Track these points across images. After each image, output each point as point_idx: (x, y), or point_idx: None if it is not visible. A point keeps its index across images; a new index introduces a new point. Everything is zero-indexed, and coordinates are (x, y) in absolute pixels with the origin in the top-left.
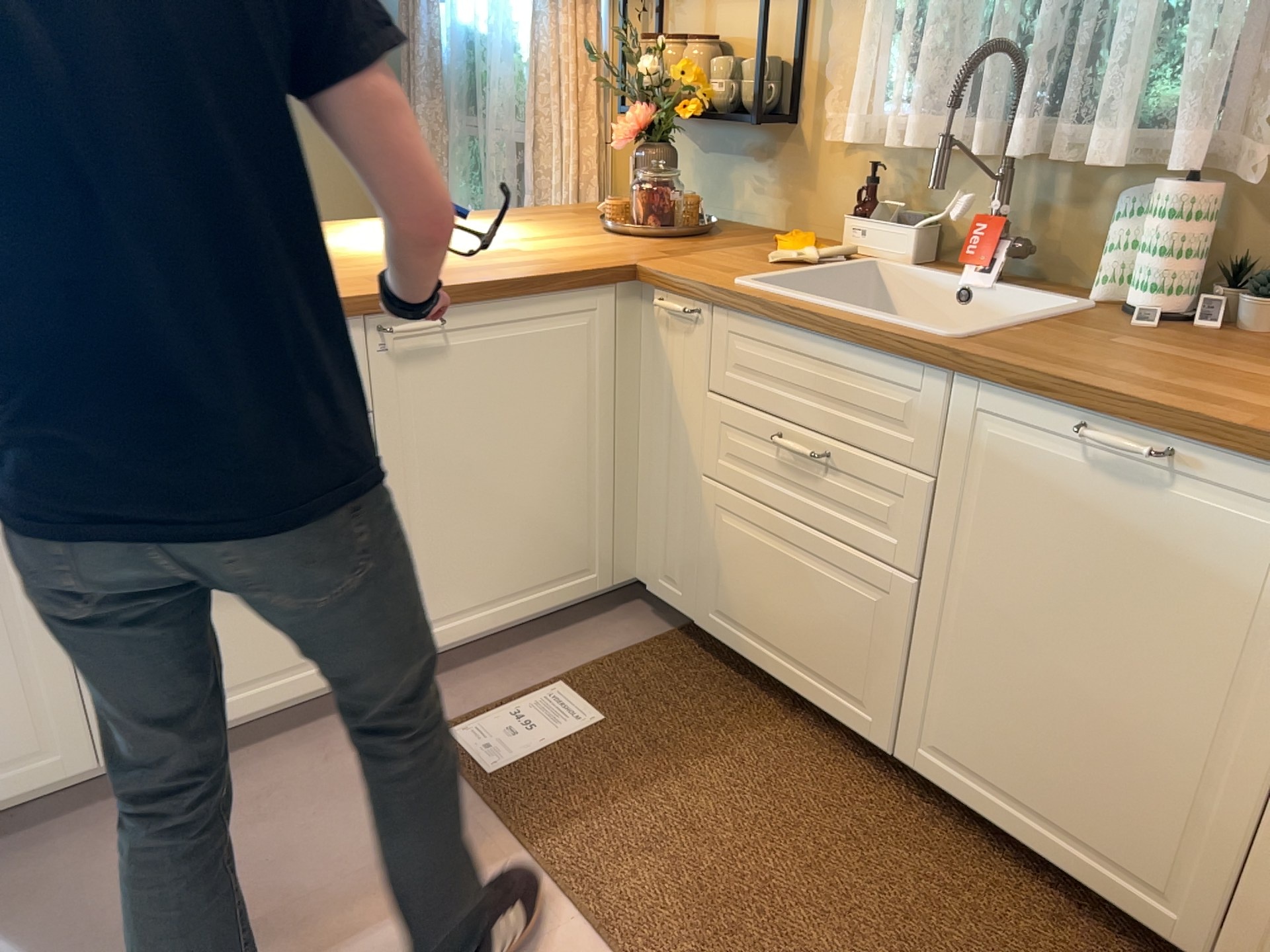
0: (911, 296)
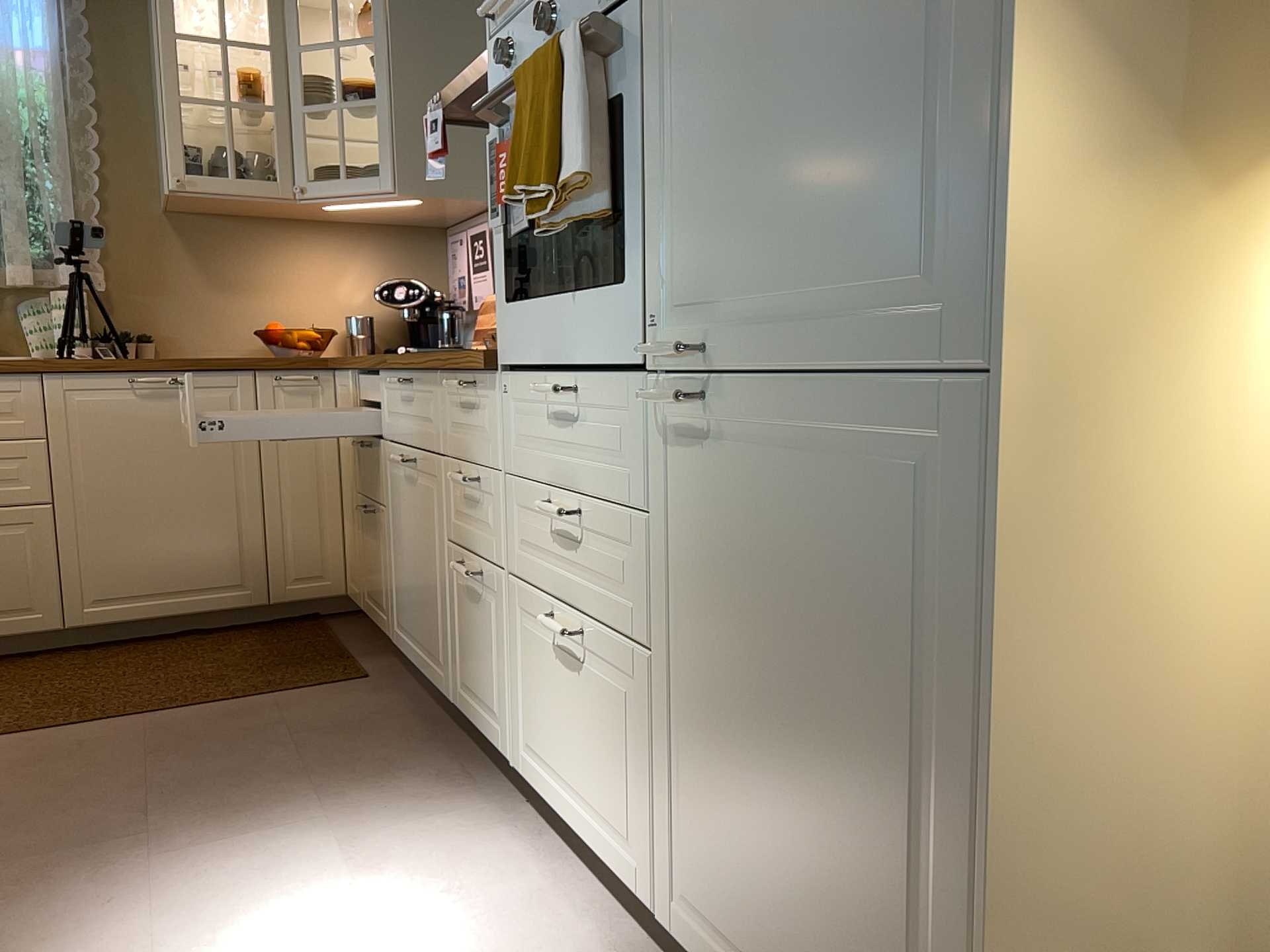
0: None
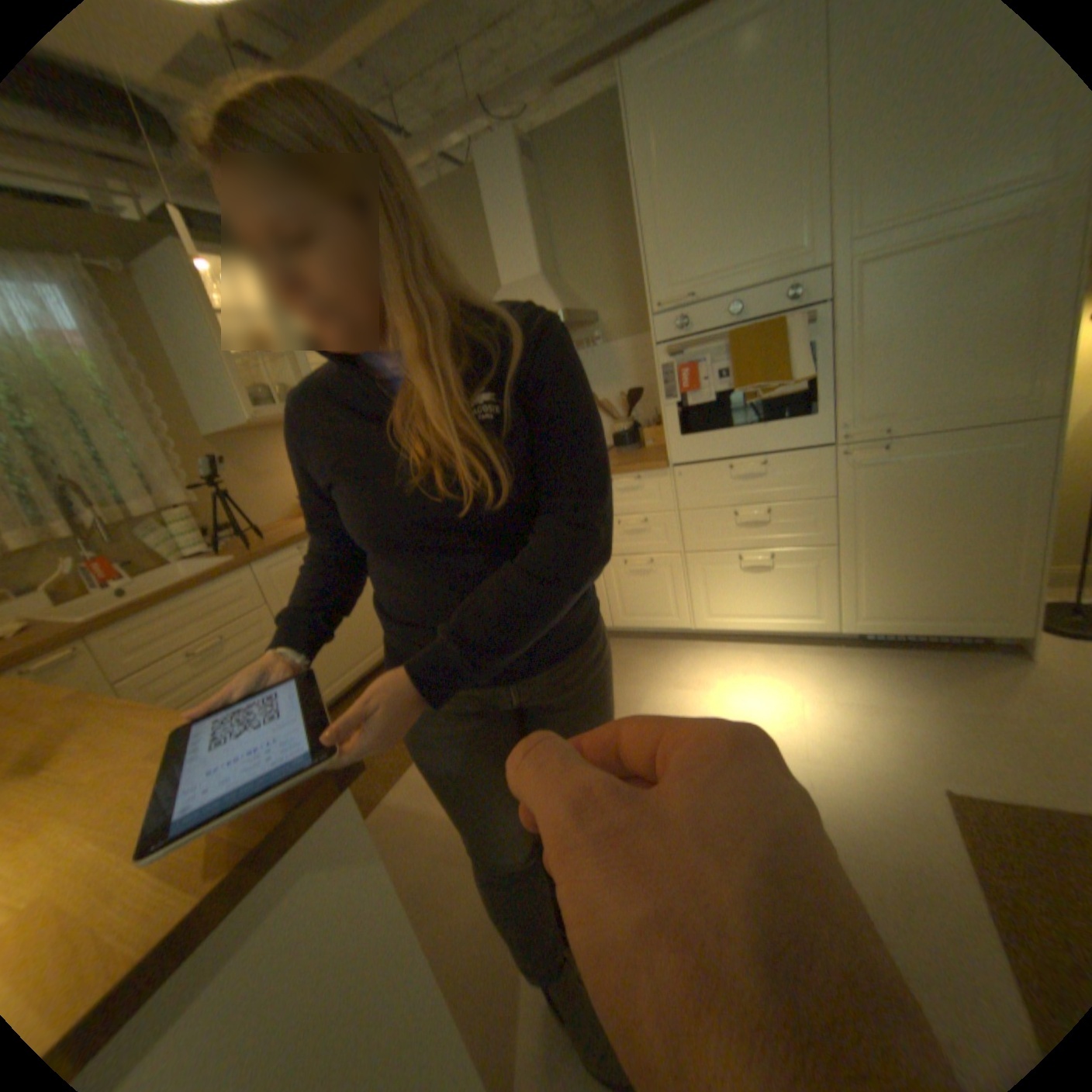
0: (84, 610)
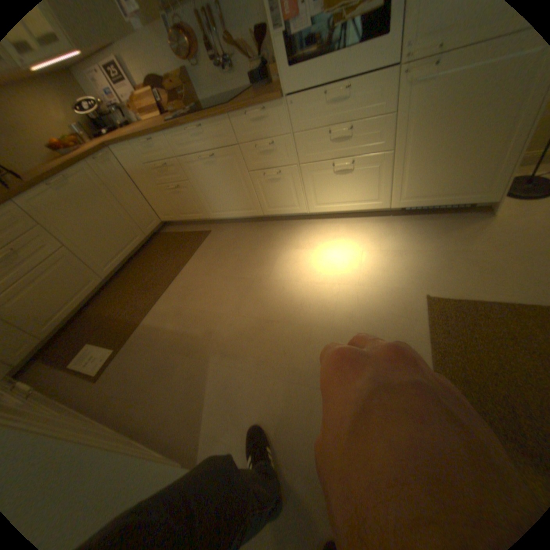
0: None
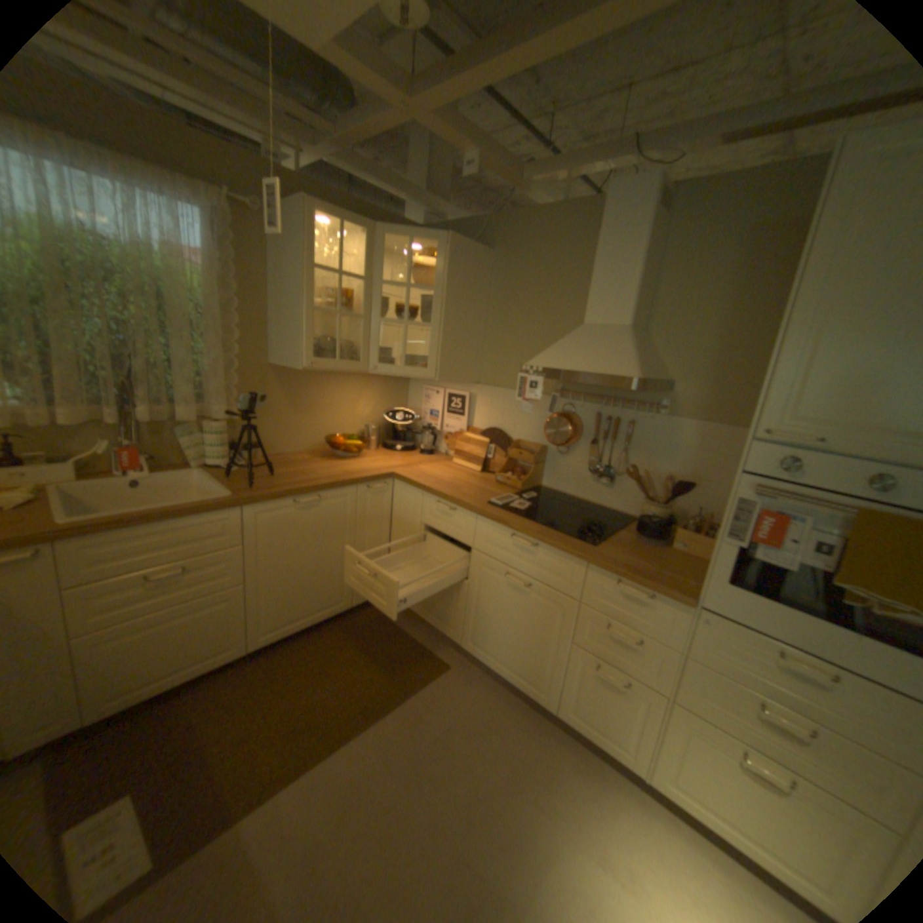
0: (96, 495)
